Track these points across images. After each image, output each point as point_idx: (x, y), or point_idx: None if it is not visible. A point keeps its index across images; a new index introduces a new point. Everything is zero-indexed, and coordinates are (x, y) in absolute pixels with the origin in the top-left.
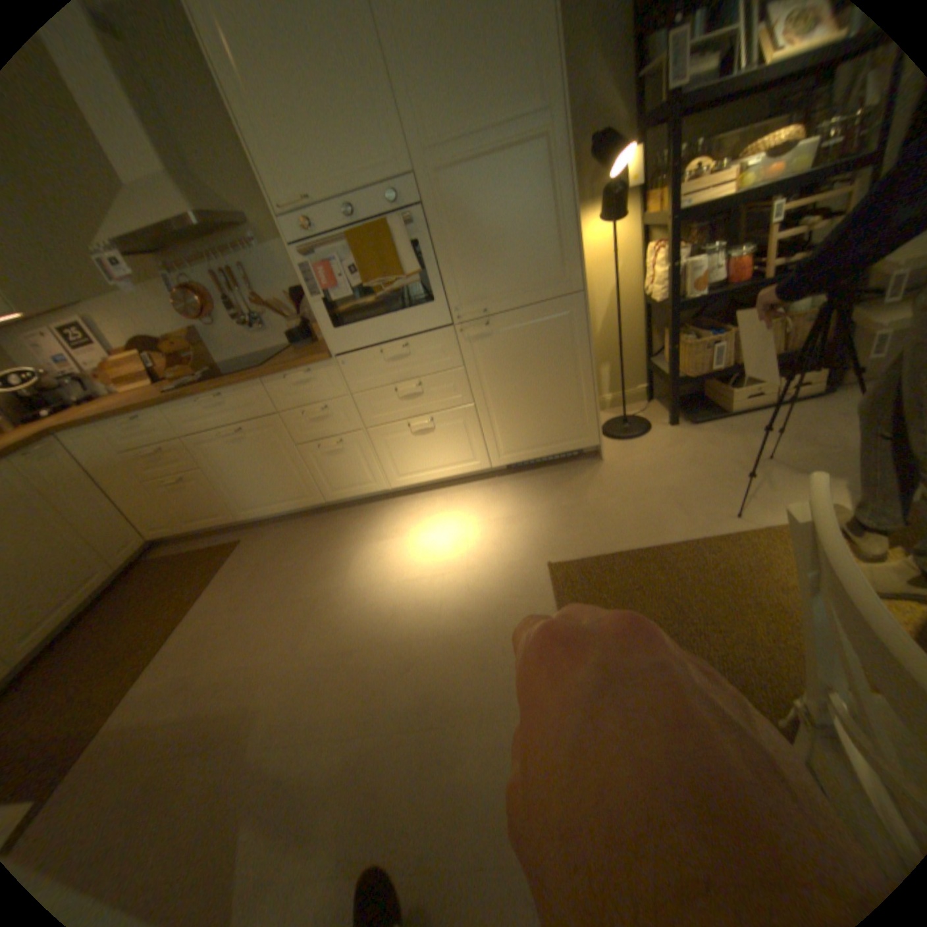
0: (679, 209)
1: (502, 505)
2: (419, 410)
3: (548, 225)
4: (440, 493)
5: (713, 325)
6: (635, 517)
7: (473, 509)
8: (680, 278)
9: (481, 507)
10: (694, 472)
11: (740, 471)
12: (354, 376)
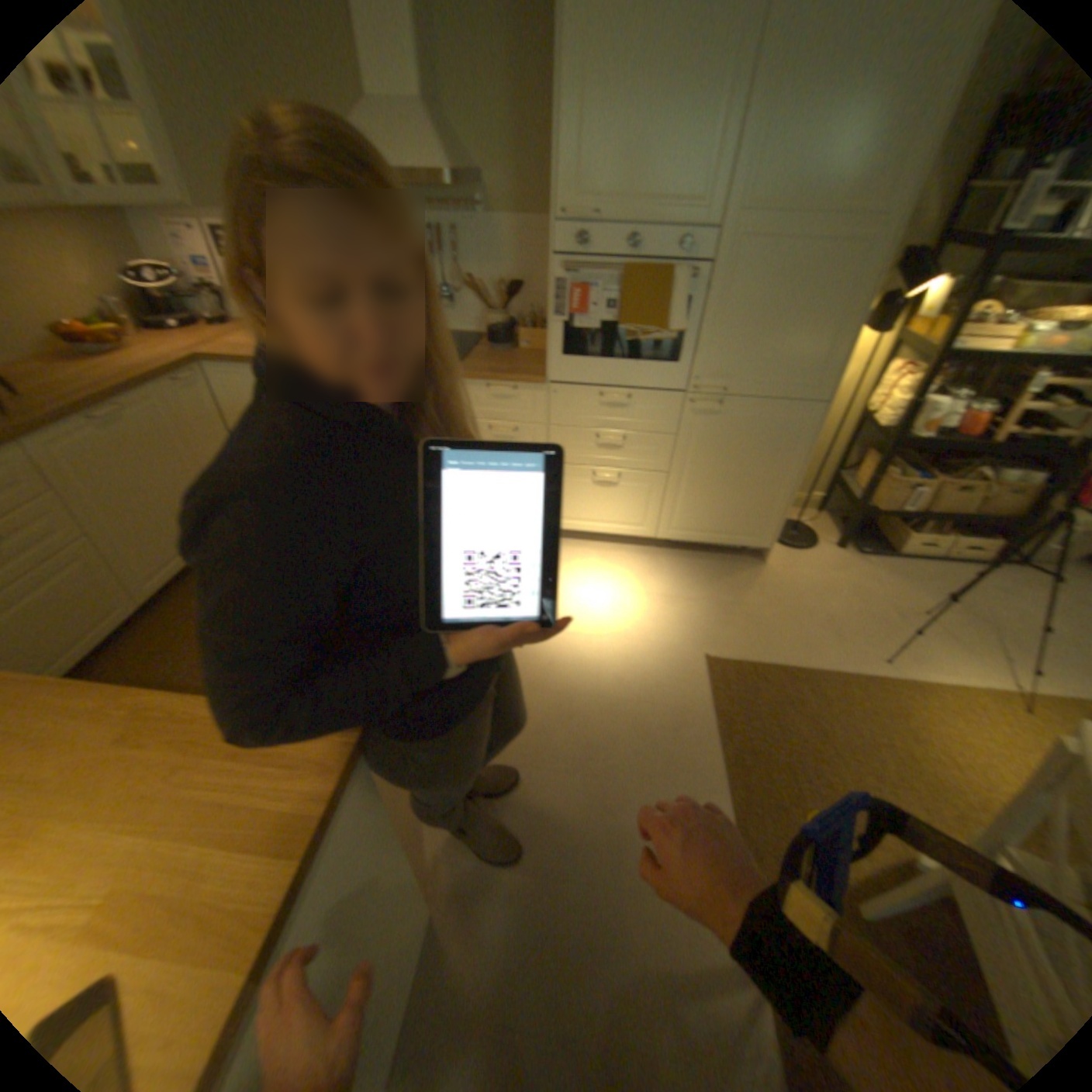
0: (947, 350)
1: (658, 582)
2: (609, 463)
3: (825, 331)
4: (591, 547)
5: (916, 463)
6: (790, 634)
7: (628, 577)
8: (912, 413)
9: (636, 577)
10: (852, 605)
11: (894, 618)
12: (559, 410)
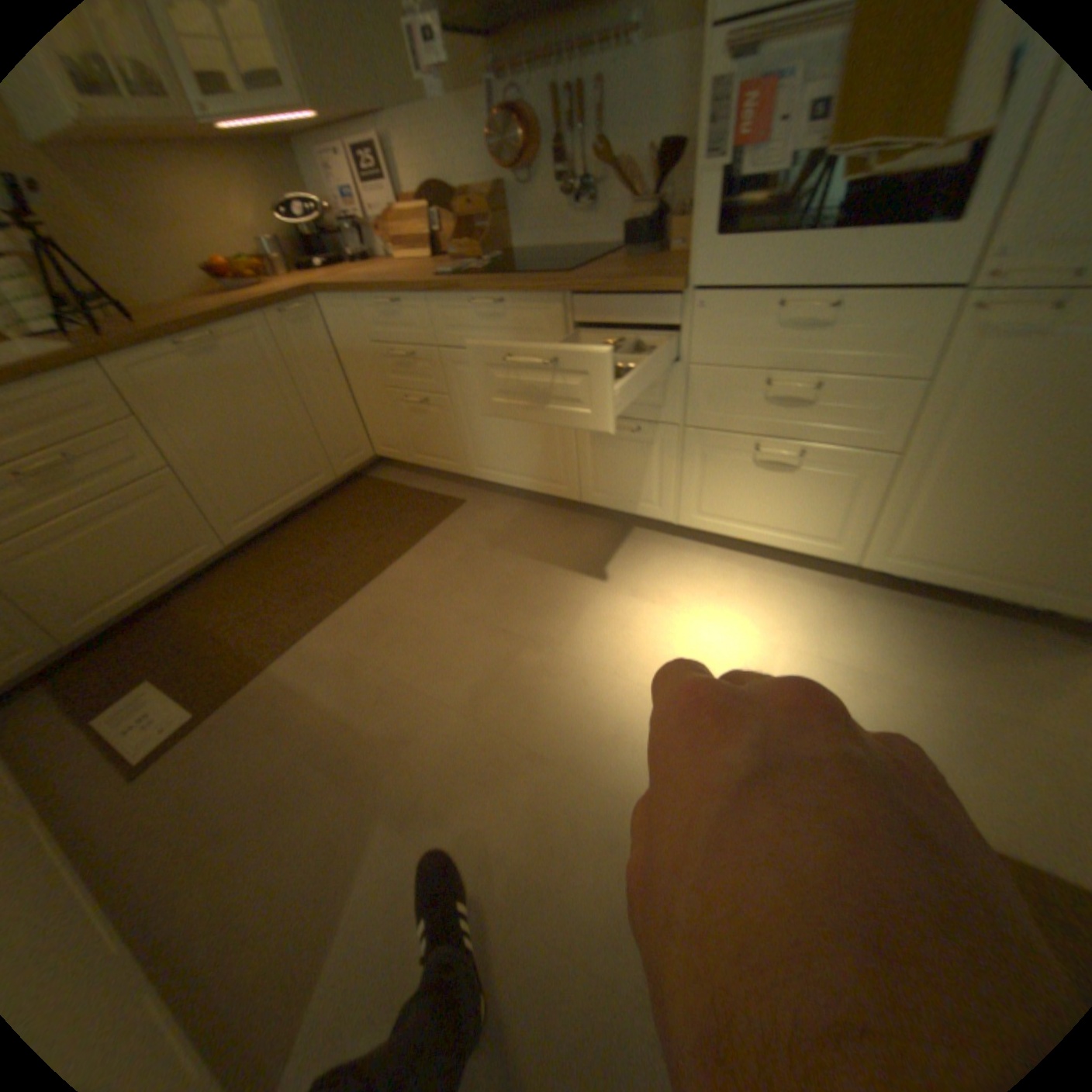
0: None
1: (849, 640)
2: (787, 428)
3: None
4: (744, 561)
5: None
6: None
7: (793, 620)
8: None
9: (809, 623)
10: None
11: None
12: (706, 334)
